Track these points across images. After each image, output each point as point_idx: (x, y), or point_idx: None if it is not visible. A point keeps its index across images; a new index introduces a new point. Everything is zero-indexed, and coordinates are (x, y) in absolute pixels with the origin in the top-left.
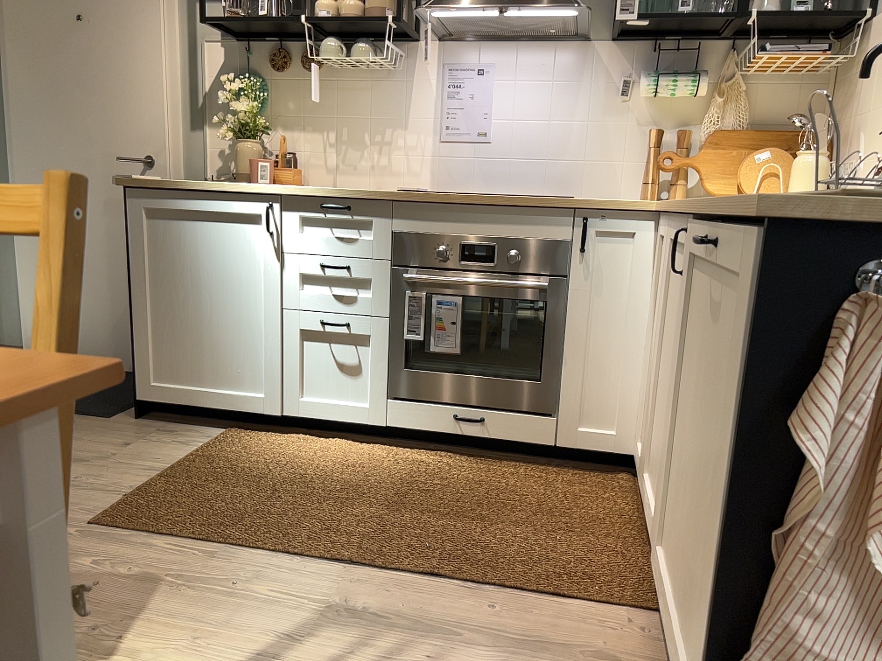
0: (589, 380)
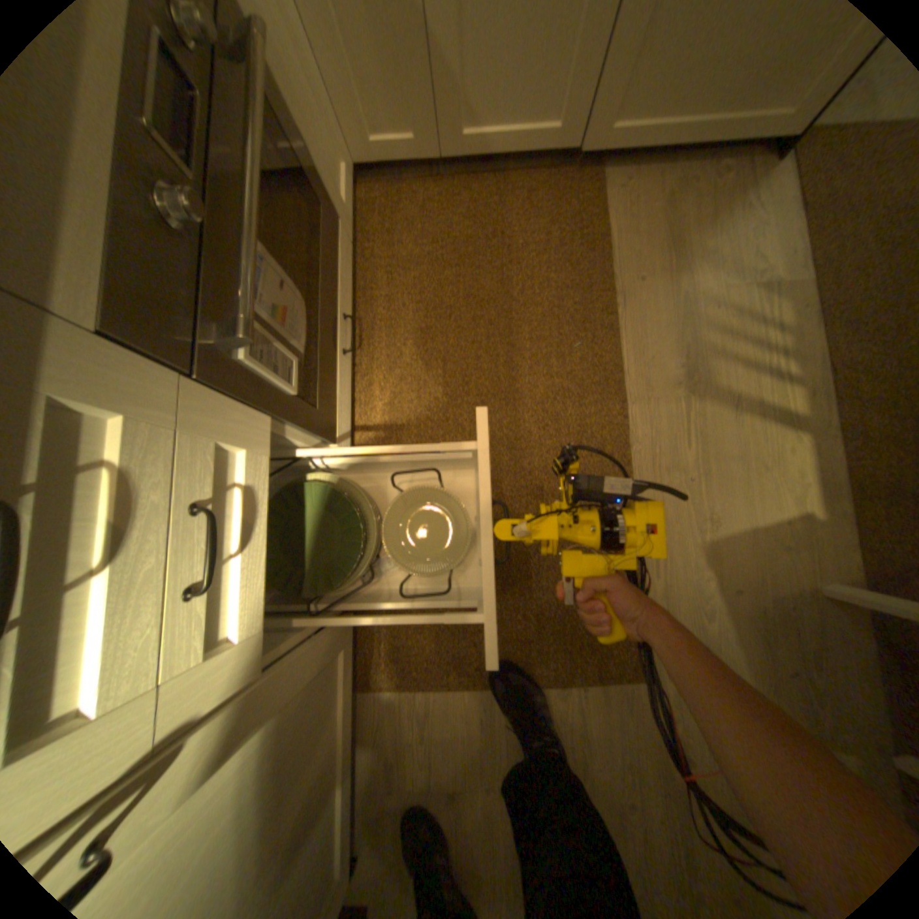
0: (310, 138)
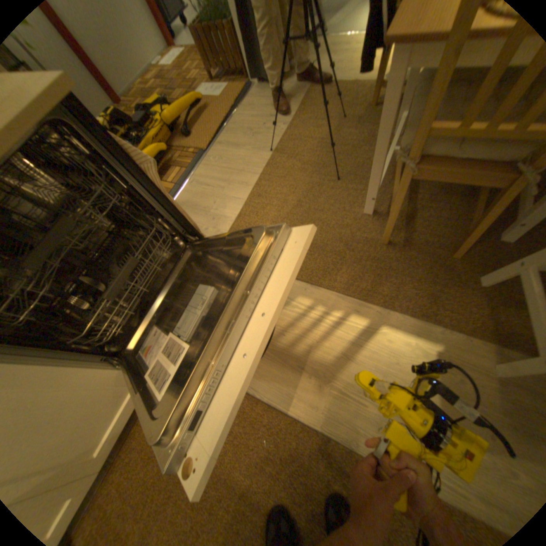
0: None
